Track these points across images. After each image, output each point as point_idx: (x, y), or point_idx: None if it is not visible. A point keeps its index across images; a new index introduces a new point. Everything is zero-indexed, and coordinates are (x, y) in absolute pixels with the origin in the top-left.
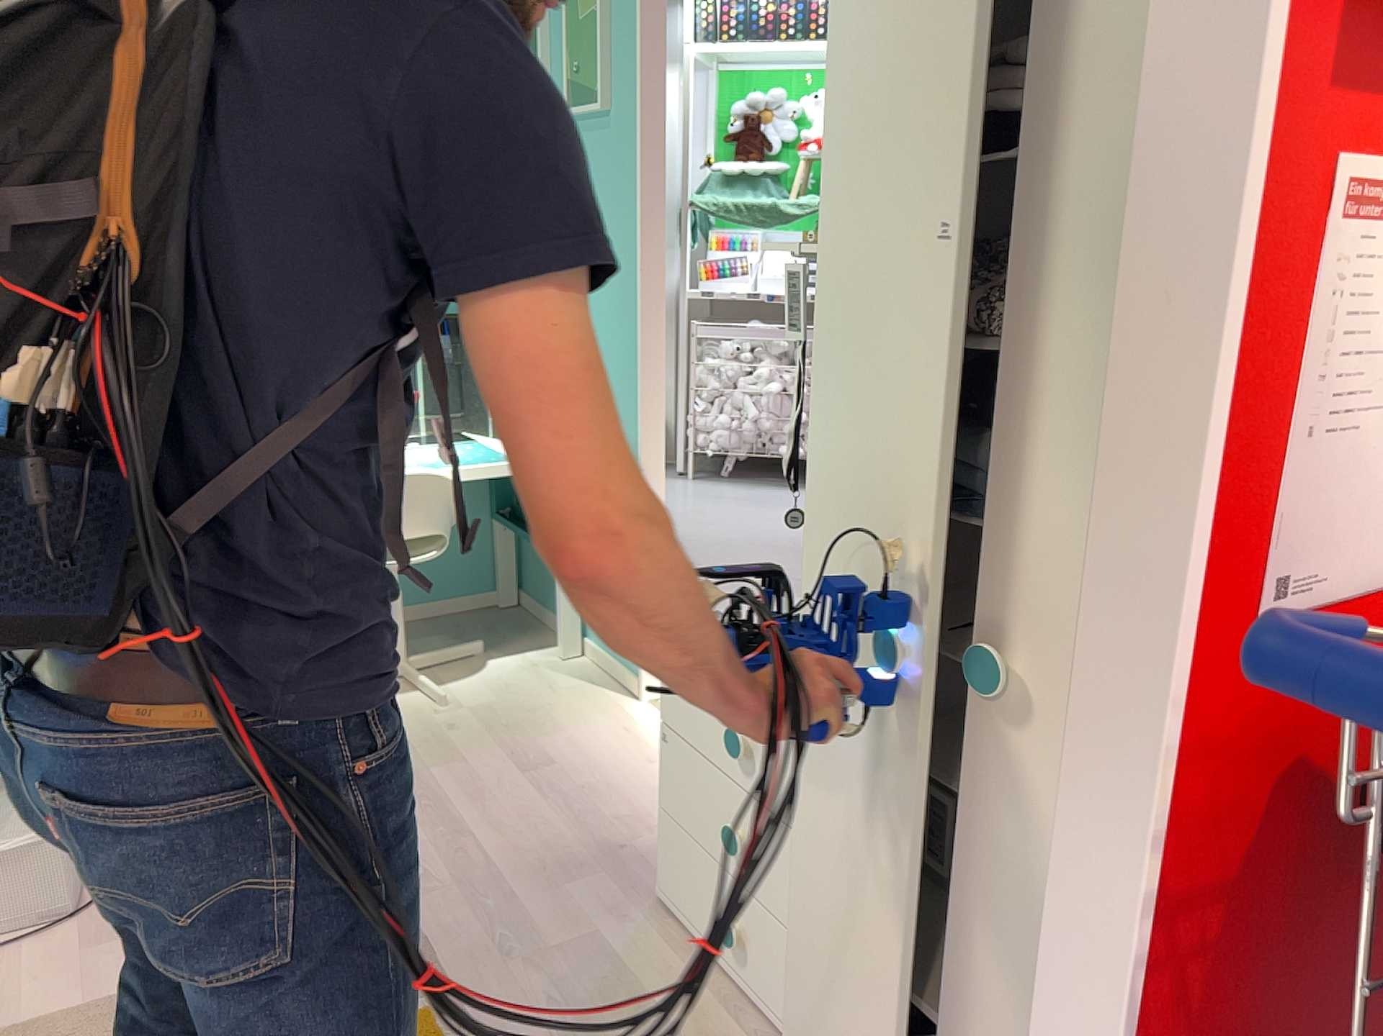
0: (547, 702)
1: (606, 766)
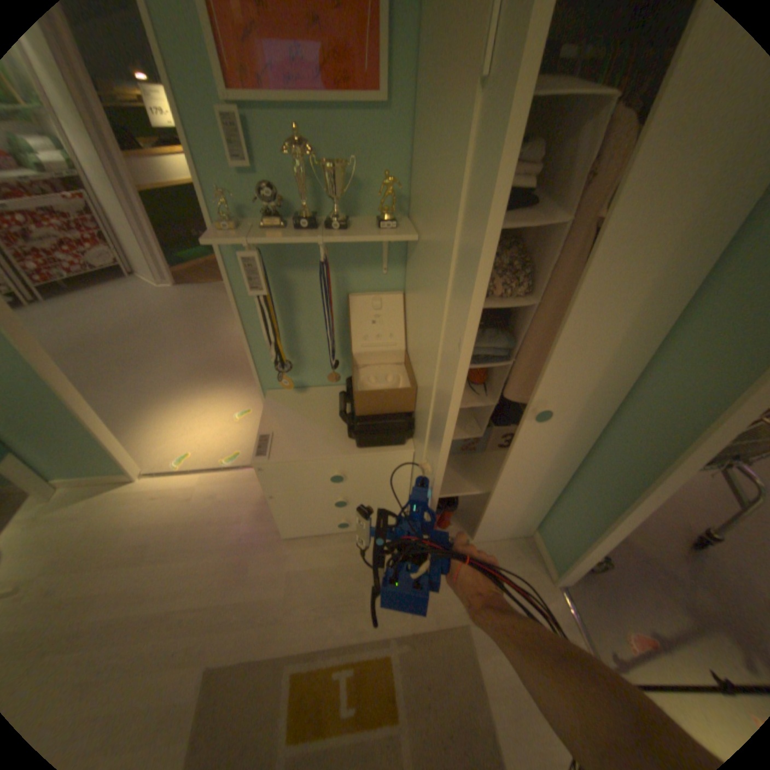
0: (83, 526)
1: (173, 520)
